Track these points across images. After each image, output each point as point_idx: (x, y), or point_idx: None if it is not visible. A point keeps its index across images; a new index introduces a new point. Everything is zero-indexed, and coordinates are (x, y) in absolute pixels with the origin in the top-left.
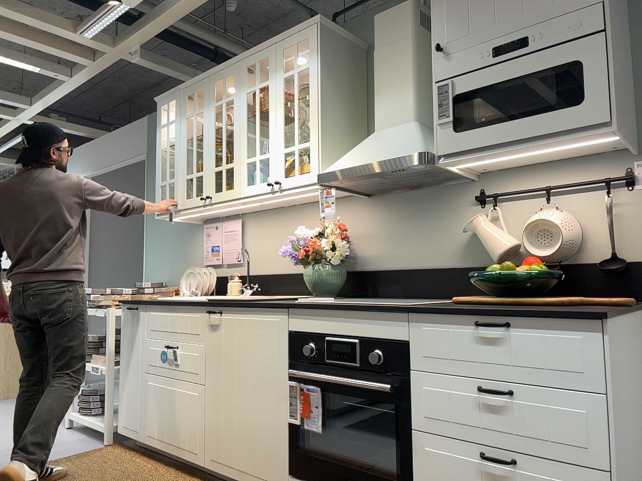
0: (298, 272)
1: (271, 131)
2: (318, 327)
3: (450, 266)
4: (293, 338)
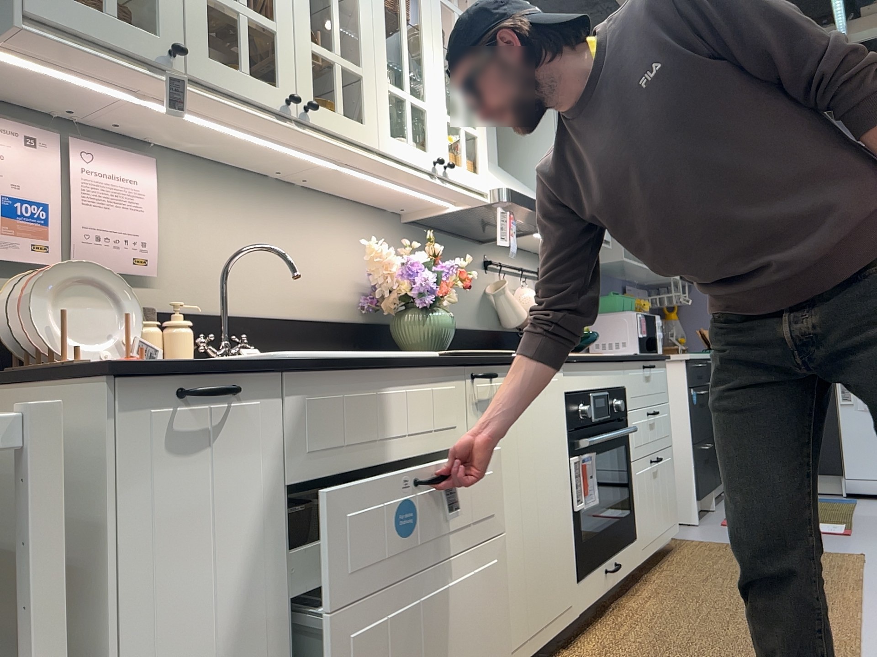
0: (307, 318)
1: (429, 70)
2: (585, 382)
3: (473, 327)
4: (570, 400)
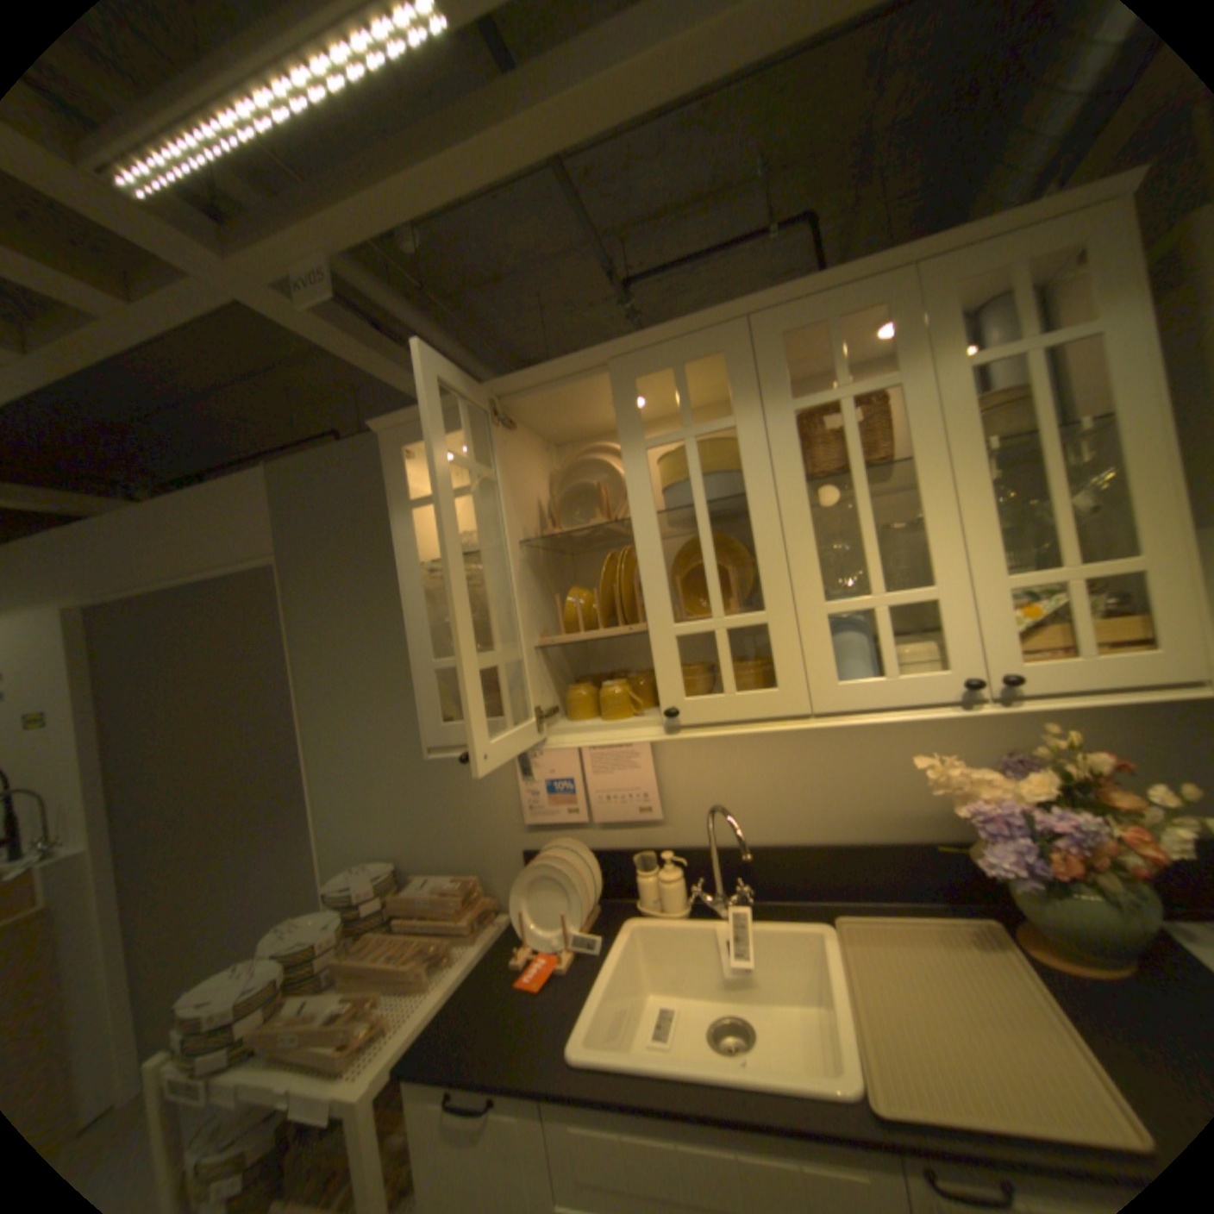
0: (865, 843)
1: (940, 522)
2: None
3: None
4: None
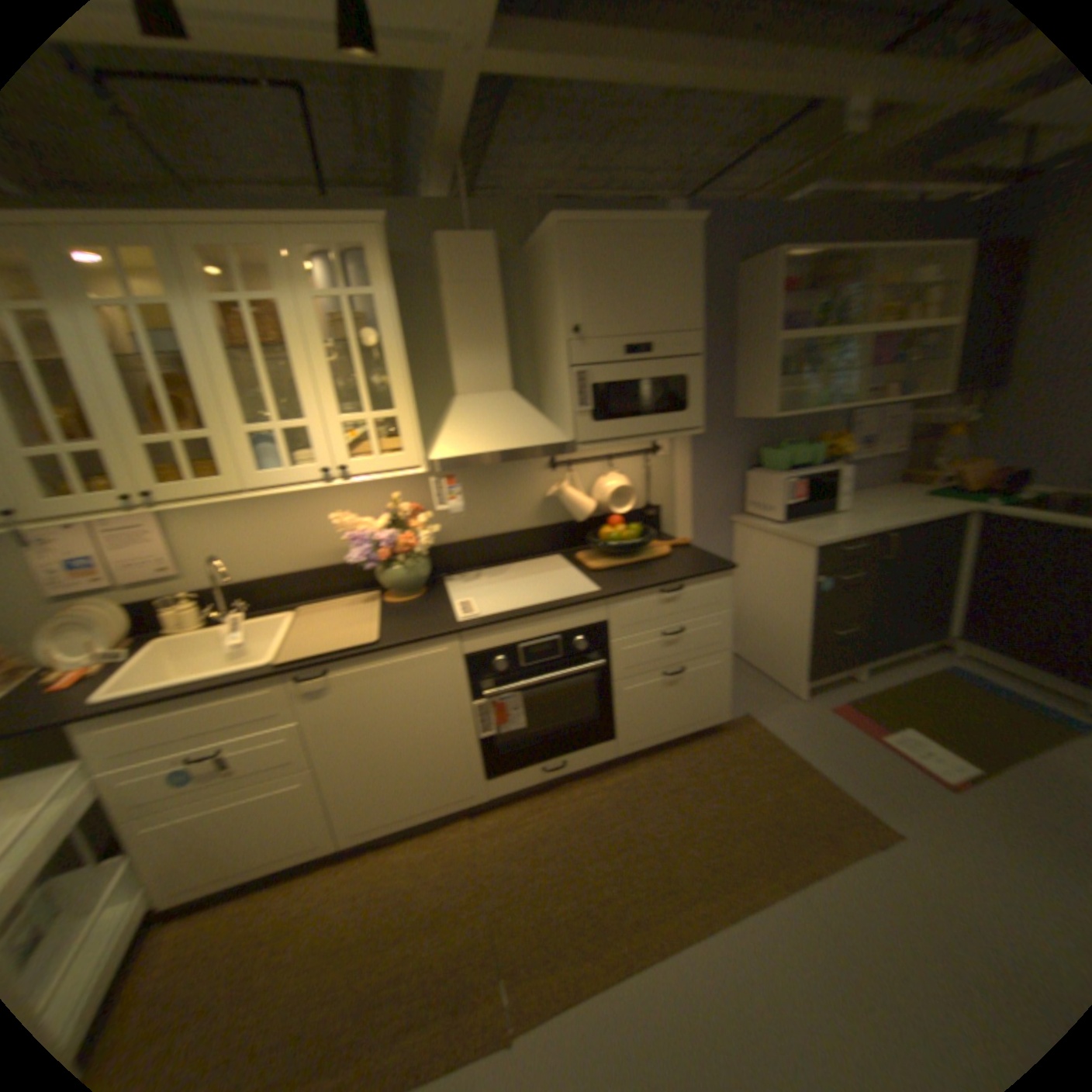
0: (322, 565)
1: (309, 383)
2: (511, 637)
3: (531, 527)
4: (477, 658)
